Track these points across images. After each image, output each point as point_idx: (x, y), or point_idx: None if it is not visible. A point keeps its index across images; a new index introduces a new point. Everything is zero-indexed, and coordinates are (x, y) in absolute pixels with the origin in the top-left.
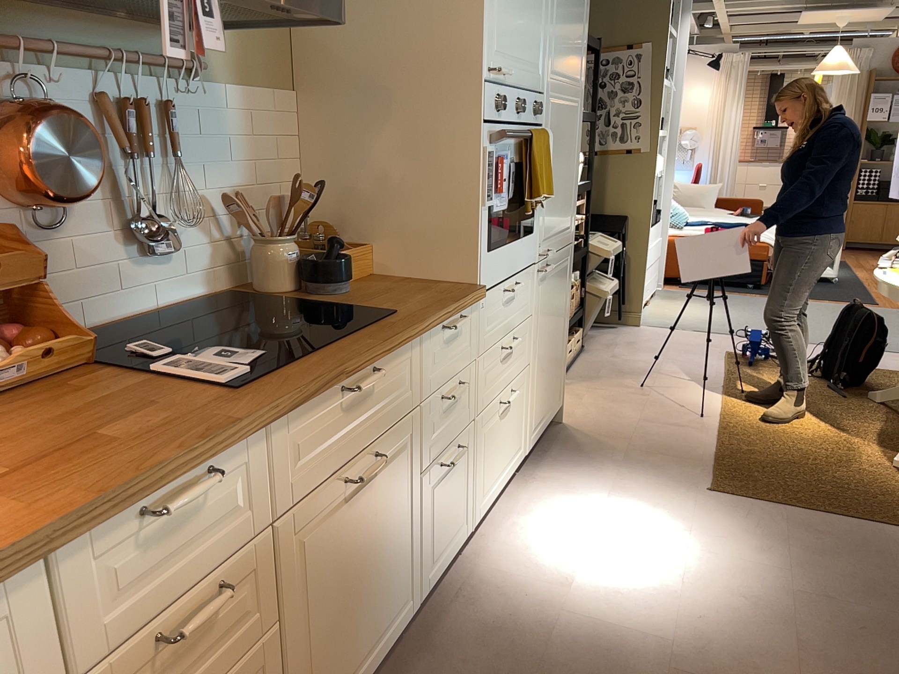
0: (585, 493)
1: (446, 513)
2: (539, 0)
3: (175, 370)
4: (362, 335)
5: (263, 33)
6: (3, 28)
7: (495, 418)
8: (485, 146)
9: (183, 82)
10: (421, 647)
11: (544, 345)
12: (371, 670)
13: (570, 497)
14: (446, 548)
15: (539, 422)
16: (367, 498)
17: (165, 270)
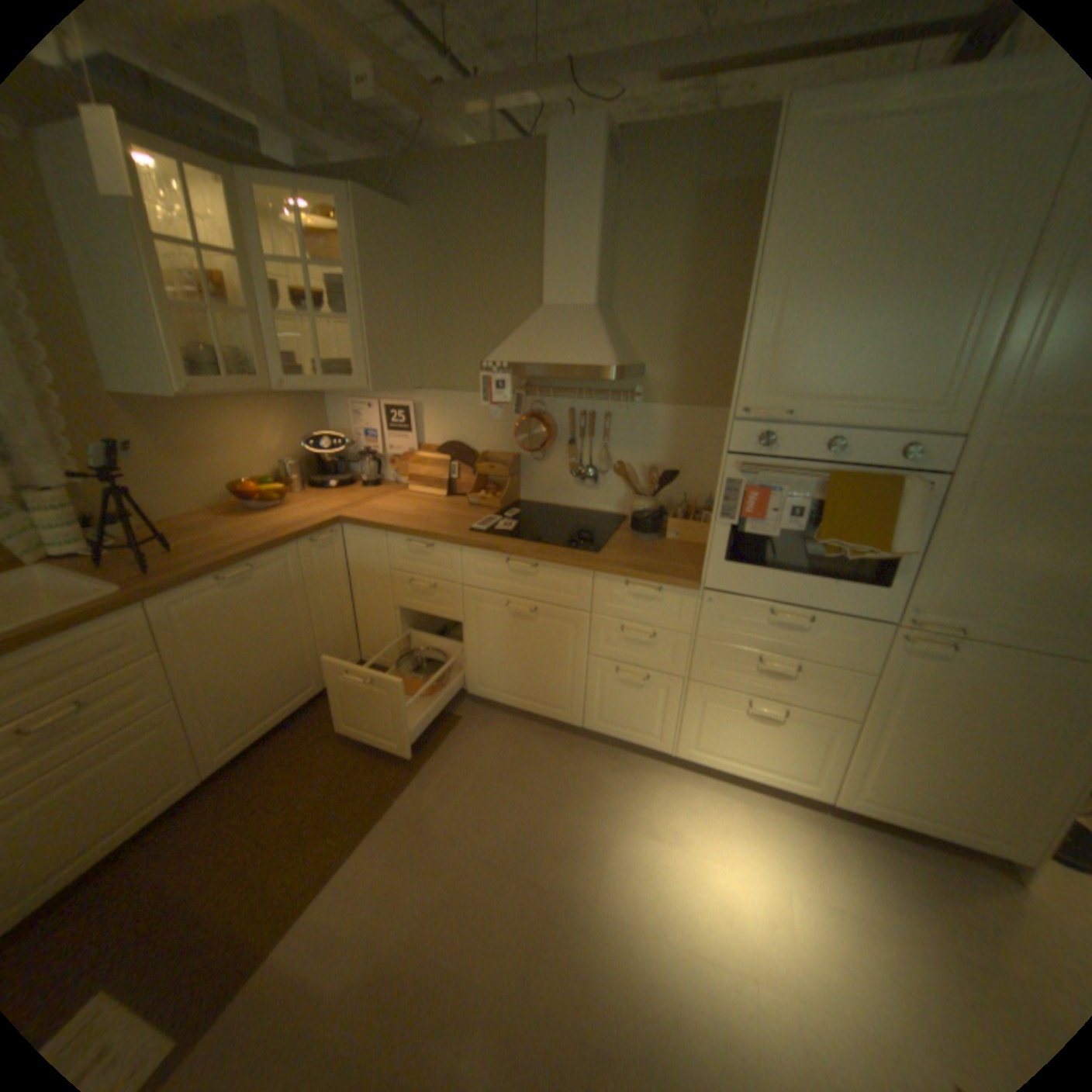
0: (829, 883)
1: (625, 706)
2: (942, 319)
3: (485, 520)
4: (546, 548)
5: (706, 369)
6: (538, 383)
7: (738, 708)
8: (725, 473)
9: (622, 403)
10: (570, 746)
11: (927, 733)
12: (530, 712)
13: (810, 865)
14: (625, 729)
15: (895, 808)
16: (529, 625)
17: (592, 493)
